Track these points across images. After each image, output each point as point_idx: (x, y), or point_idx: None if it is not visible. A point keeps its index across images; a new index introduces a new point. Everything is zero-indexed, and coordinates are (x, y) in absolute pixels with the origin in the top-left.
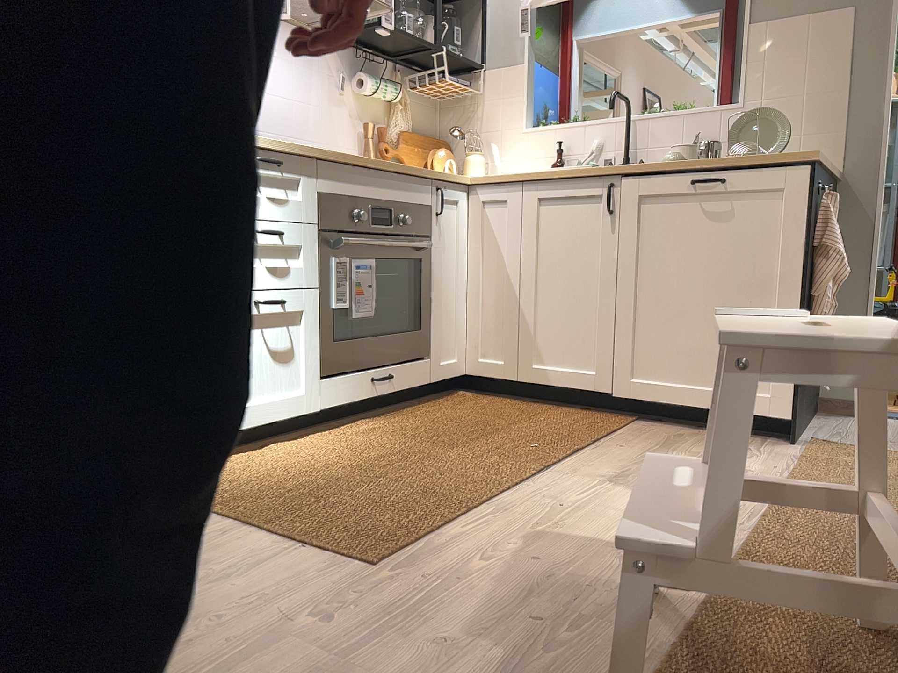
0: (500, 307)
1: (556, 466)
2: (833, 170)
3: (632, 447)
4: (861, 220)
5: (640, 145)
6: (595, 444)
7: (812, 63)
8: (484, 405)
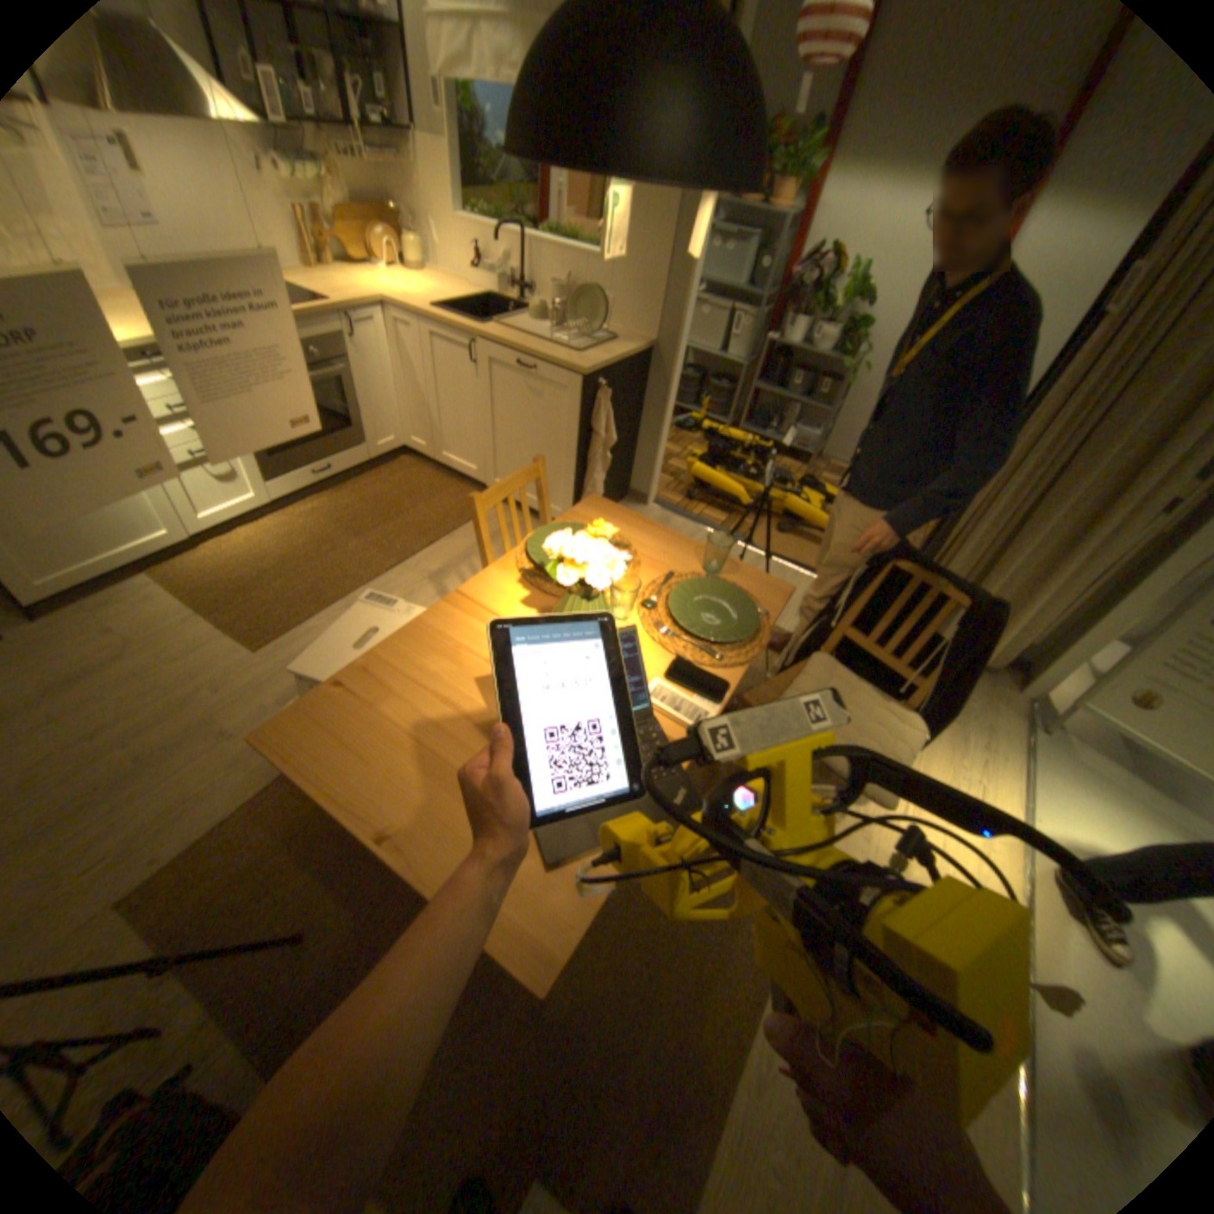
0: (419, 406)
1: (405, 564)
2: (649, 342)
3: (467, 543)
4: (666, 381)
5: (537, 265)
6: (446, 539)
7: (652, 234)
8: (408, 480)
